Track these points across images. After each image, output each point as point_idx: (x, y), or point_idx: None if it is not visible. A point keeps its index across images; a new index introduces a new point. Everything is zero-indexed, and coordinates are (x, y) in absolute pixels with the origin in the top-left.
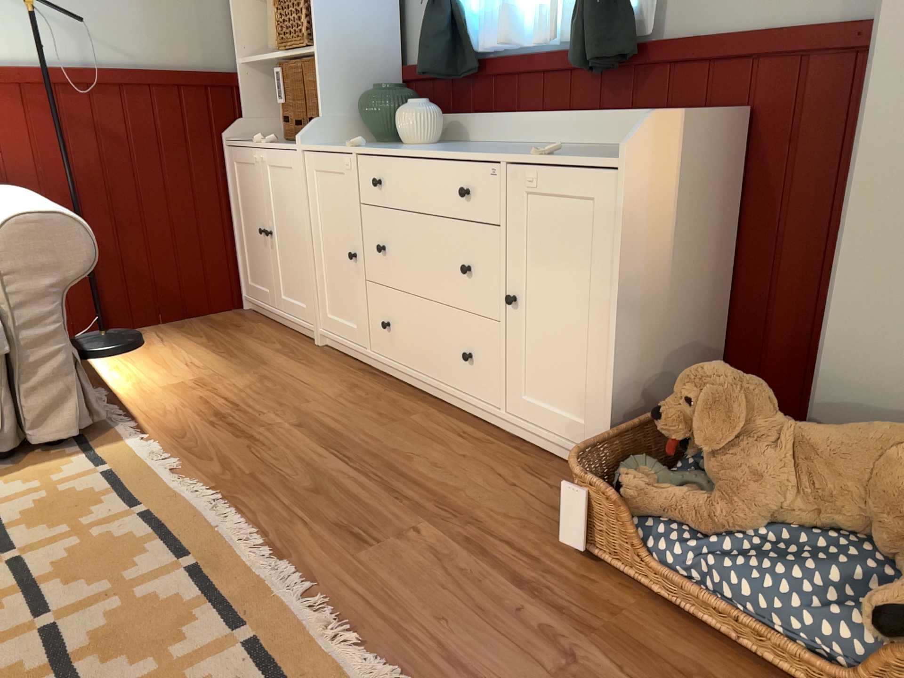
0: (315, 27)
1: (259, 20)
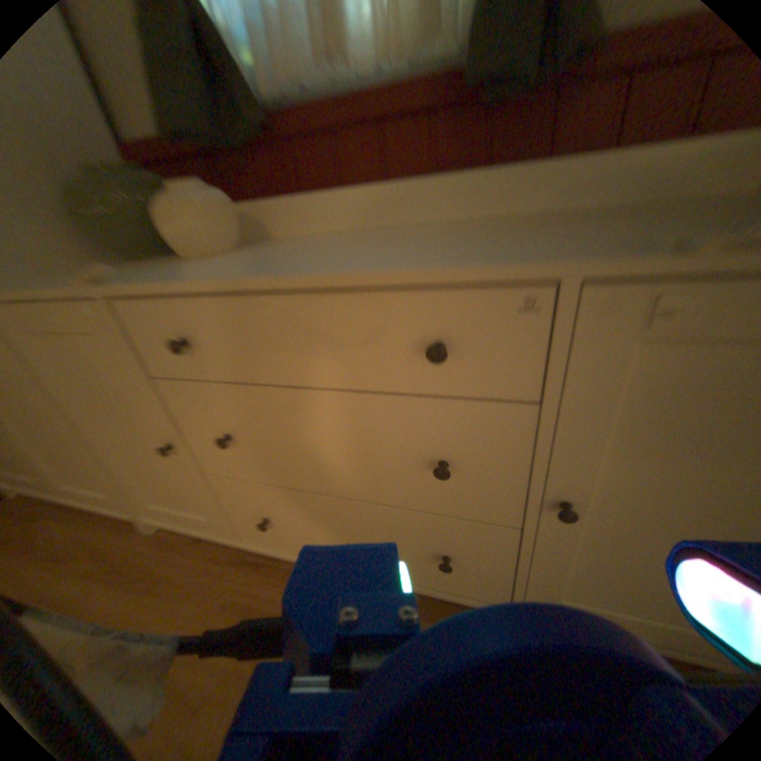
0: None
1: None
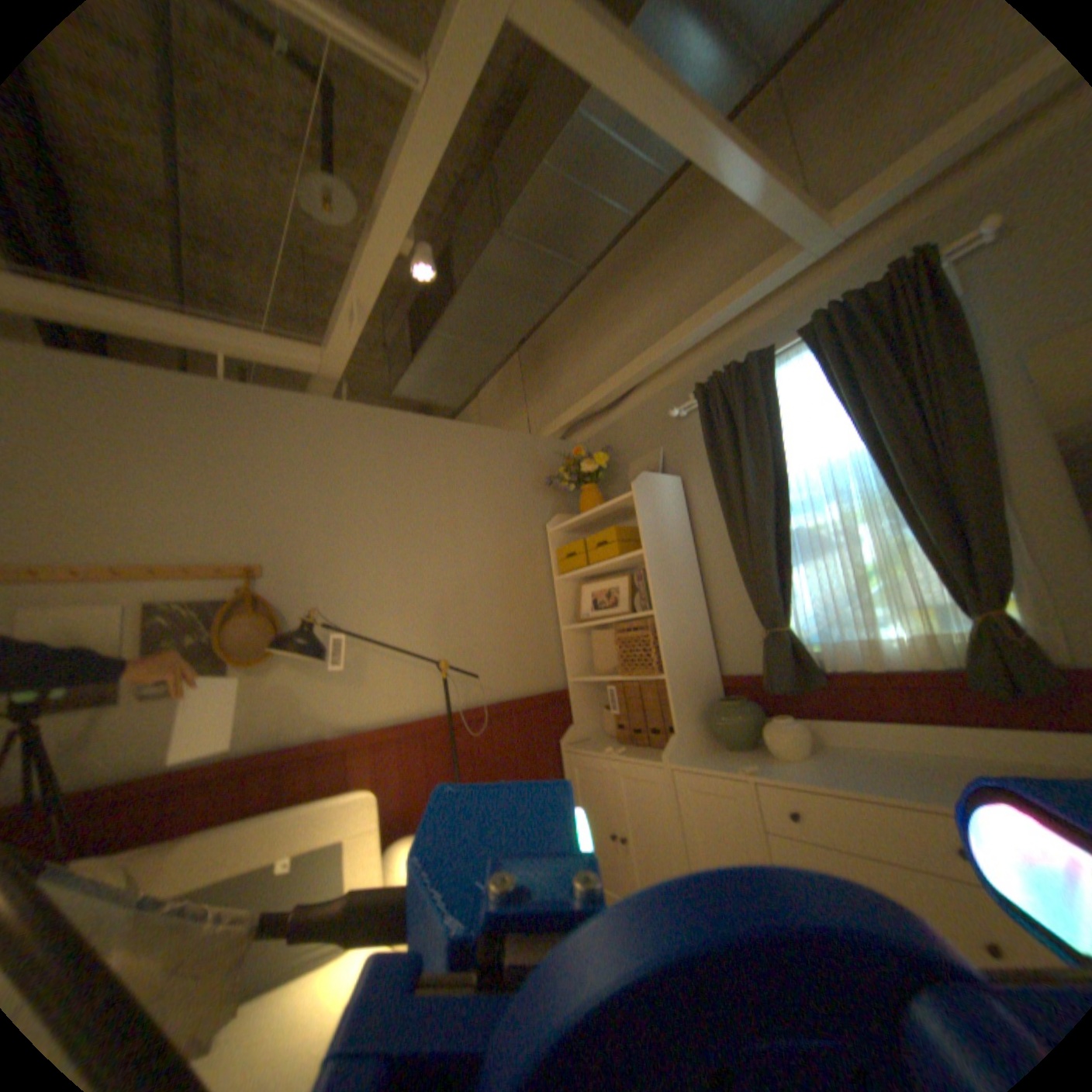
0: (665, 657)
1: (580, 642)
